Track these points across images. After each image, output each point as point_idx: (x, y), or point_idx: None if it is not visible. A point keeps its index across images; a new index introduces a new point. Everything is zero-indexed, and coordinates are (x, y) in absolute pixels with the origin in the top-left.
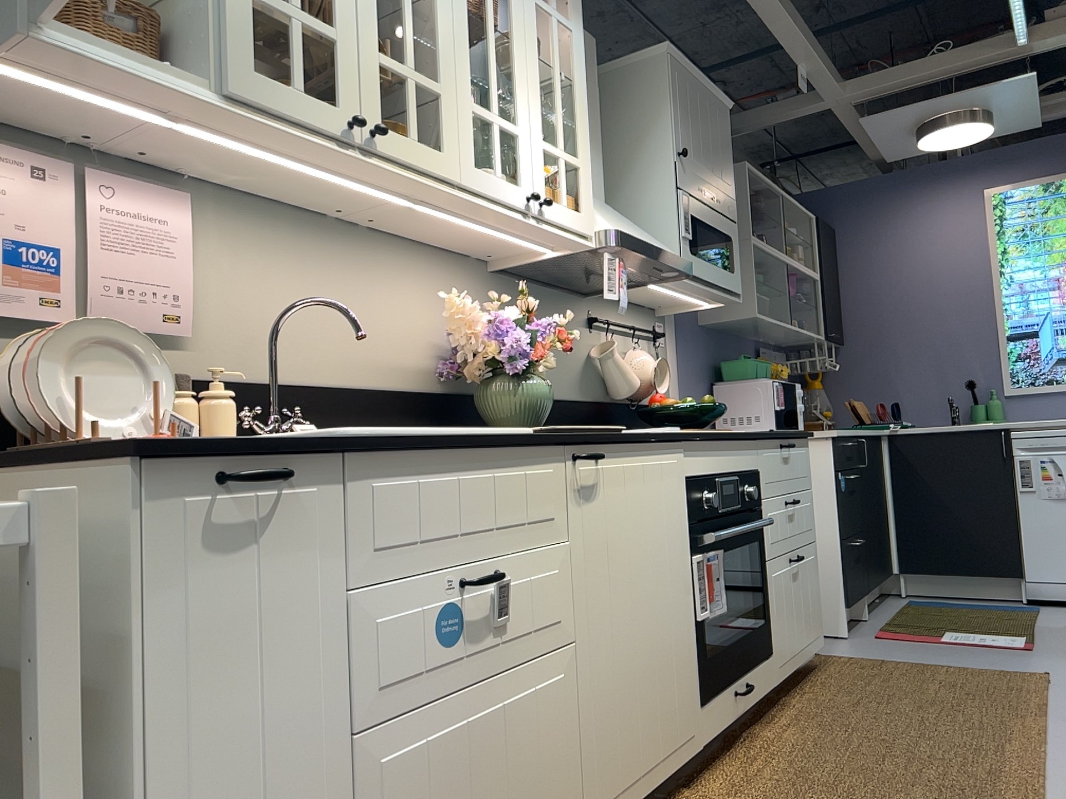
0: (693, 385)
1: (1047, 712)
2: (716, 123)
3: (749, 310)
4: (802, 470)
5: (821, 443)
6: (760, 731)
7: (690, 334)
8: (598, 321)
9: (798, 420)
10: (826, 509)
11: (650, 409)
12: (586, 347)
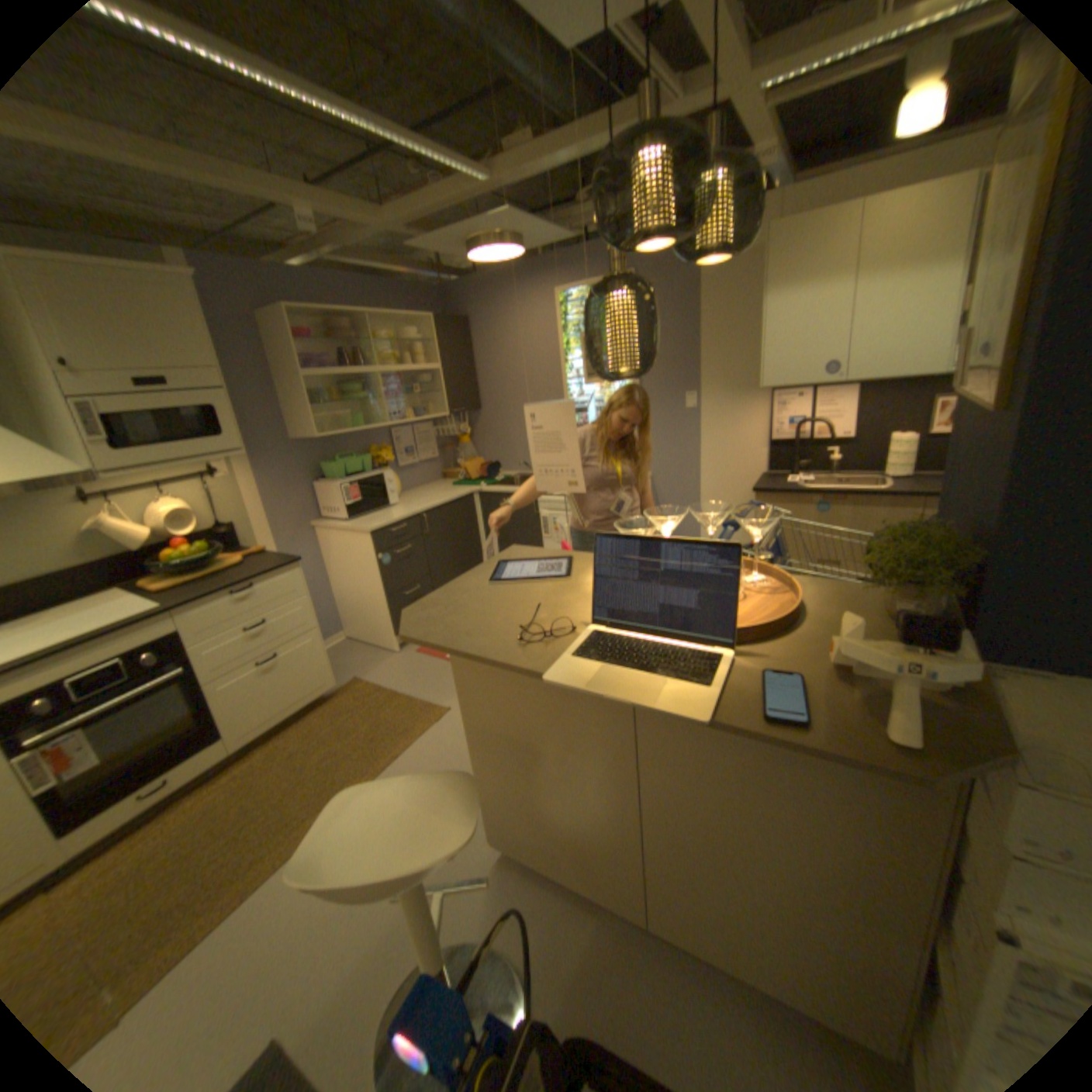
0: (282, 493)
1: (386, 770)
2: (154, 305)
3: (311, 433)
4: (279, 595)
5: (365, 537)
6: (186, 803)
7: (271, 454)
8: (87, 499)
9: (387, 502)
10: (375, 580)
11: (145, 564)
12: (76, 523)
